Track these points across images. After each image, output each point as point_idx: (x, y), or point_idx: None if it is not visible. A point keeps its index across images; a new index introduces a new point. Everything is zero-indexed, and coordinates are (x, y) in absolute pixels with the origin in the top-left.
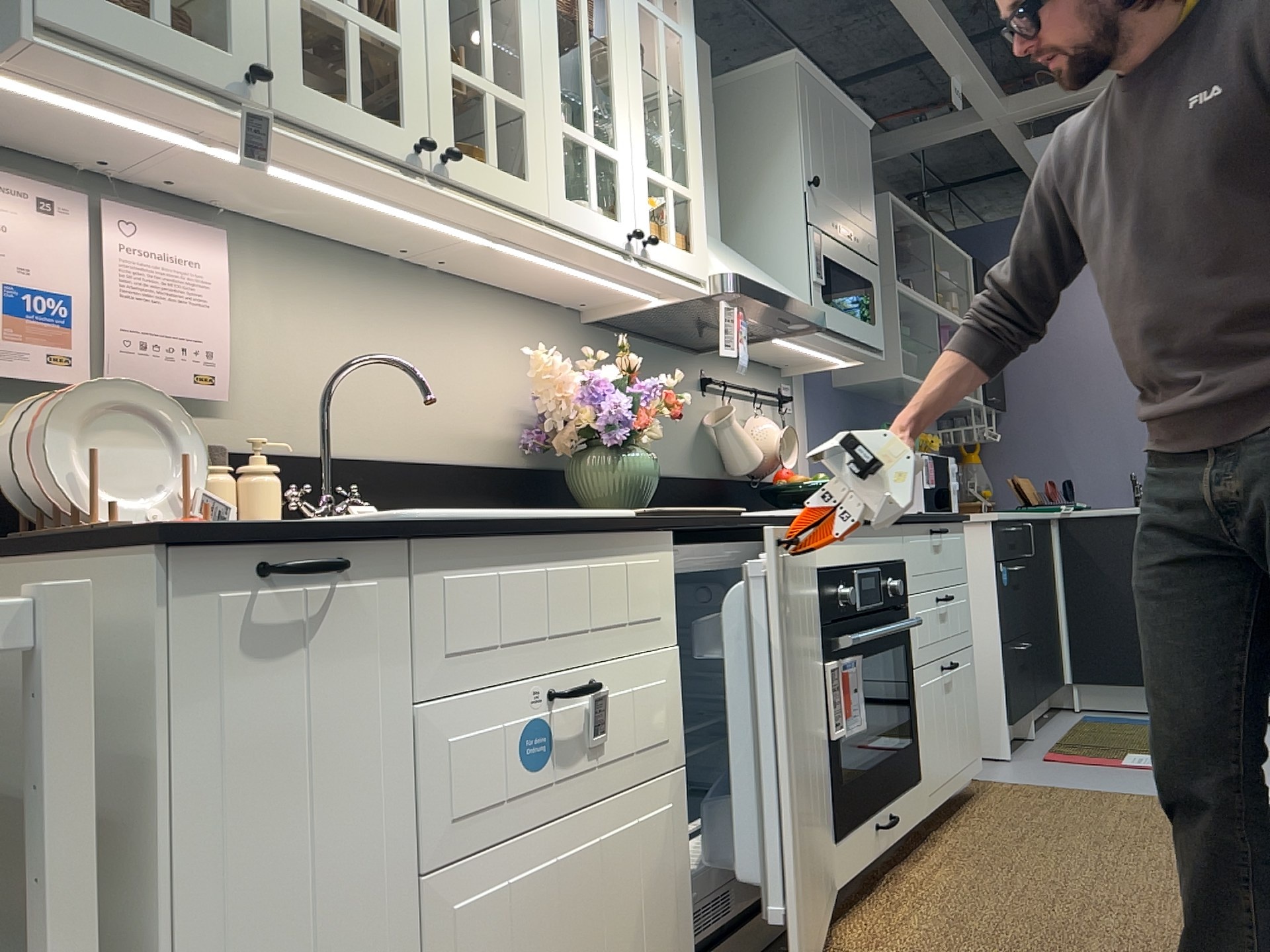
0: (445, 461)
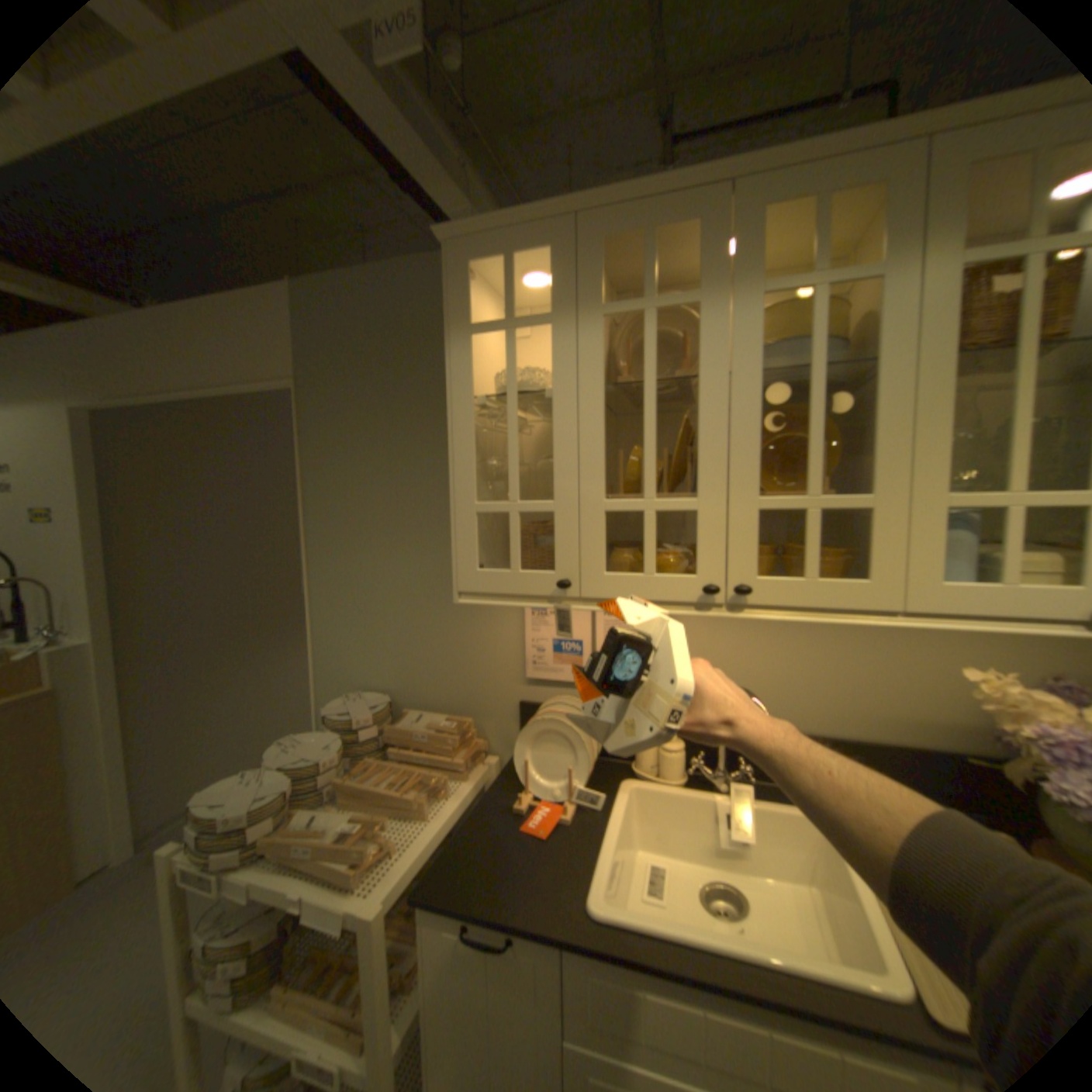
0: (875, 740)
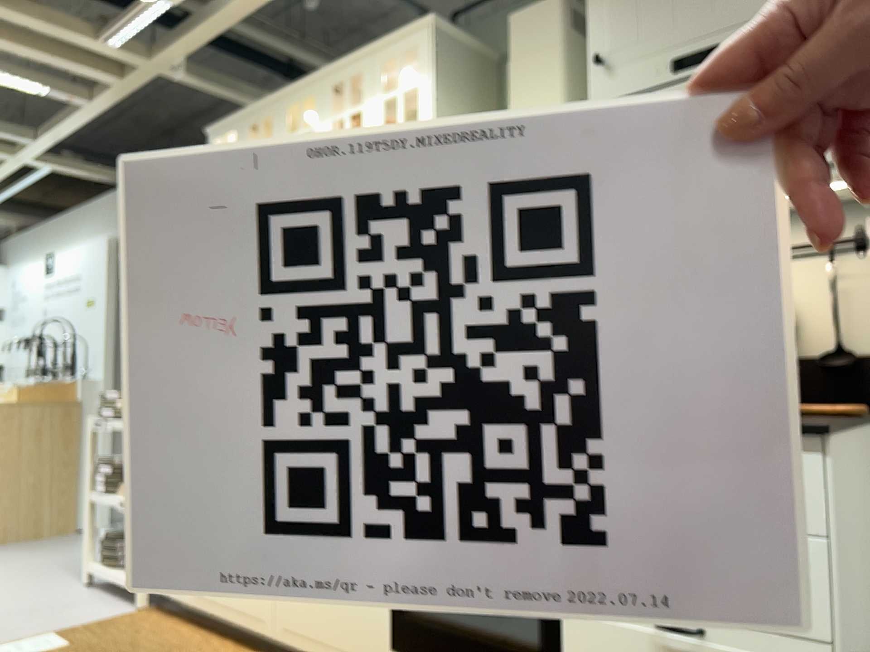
0: None
